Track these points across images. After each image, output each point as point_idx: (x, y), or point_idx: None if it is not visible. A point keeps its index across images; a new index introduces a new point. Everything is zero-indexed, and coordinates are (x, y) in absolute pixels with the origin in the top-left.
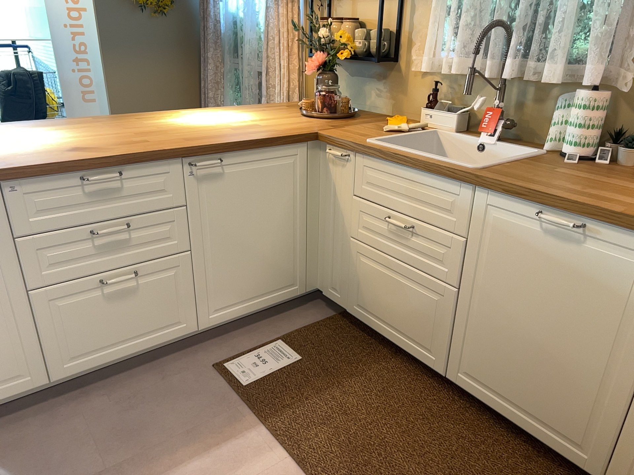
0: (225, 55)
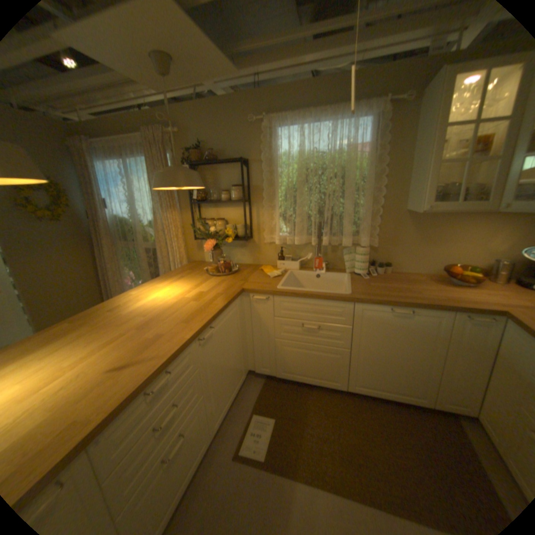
0: (115, 240)
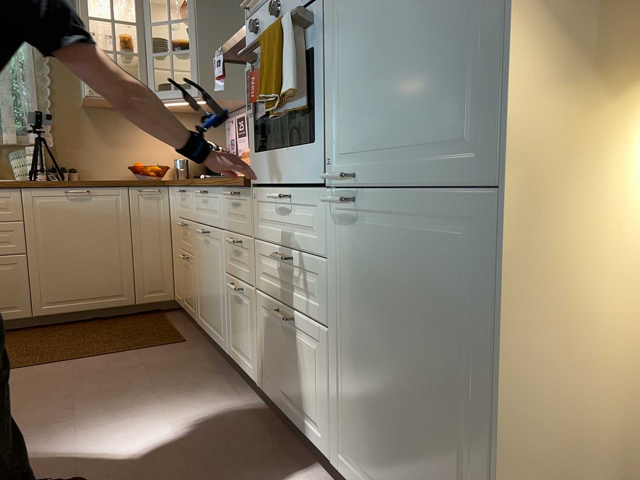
0: None
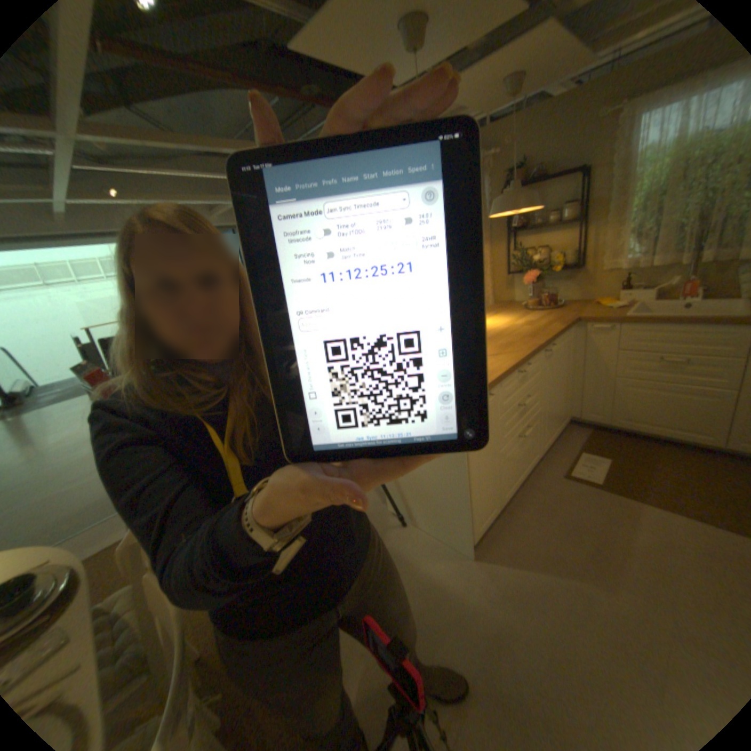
0: None
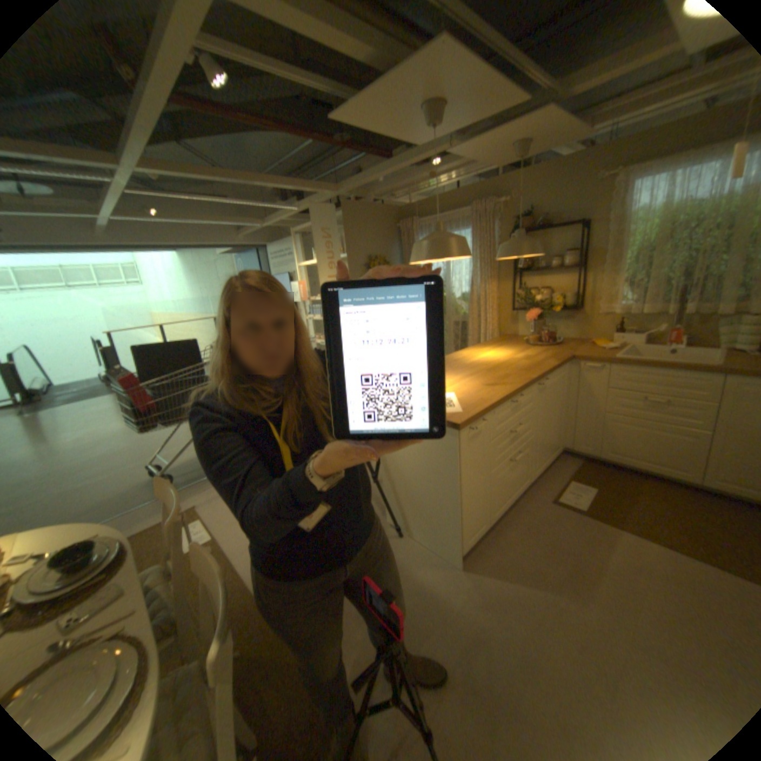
0: None
